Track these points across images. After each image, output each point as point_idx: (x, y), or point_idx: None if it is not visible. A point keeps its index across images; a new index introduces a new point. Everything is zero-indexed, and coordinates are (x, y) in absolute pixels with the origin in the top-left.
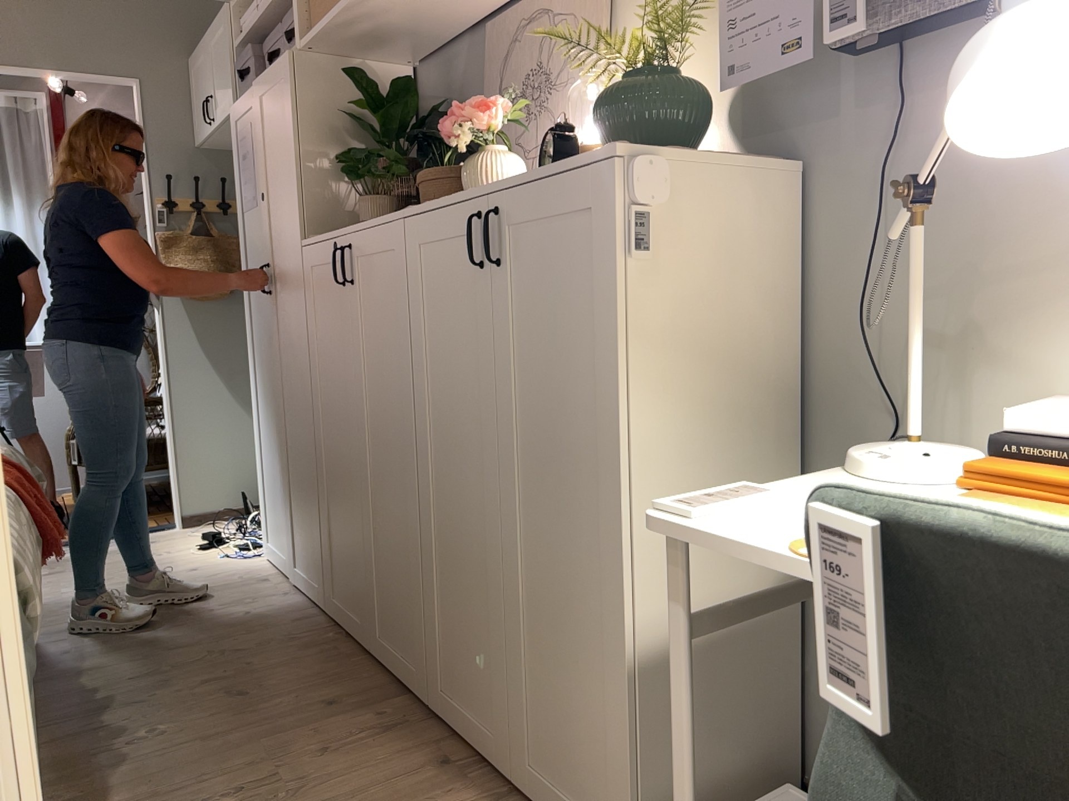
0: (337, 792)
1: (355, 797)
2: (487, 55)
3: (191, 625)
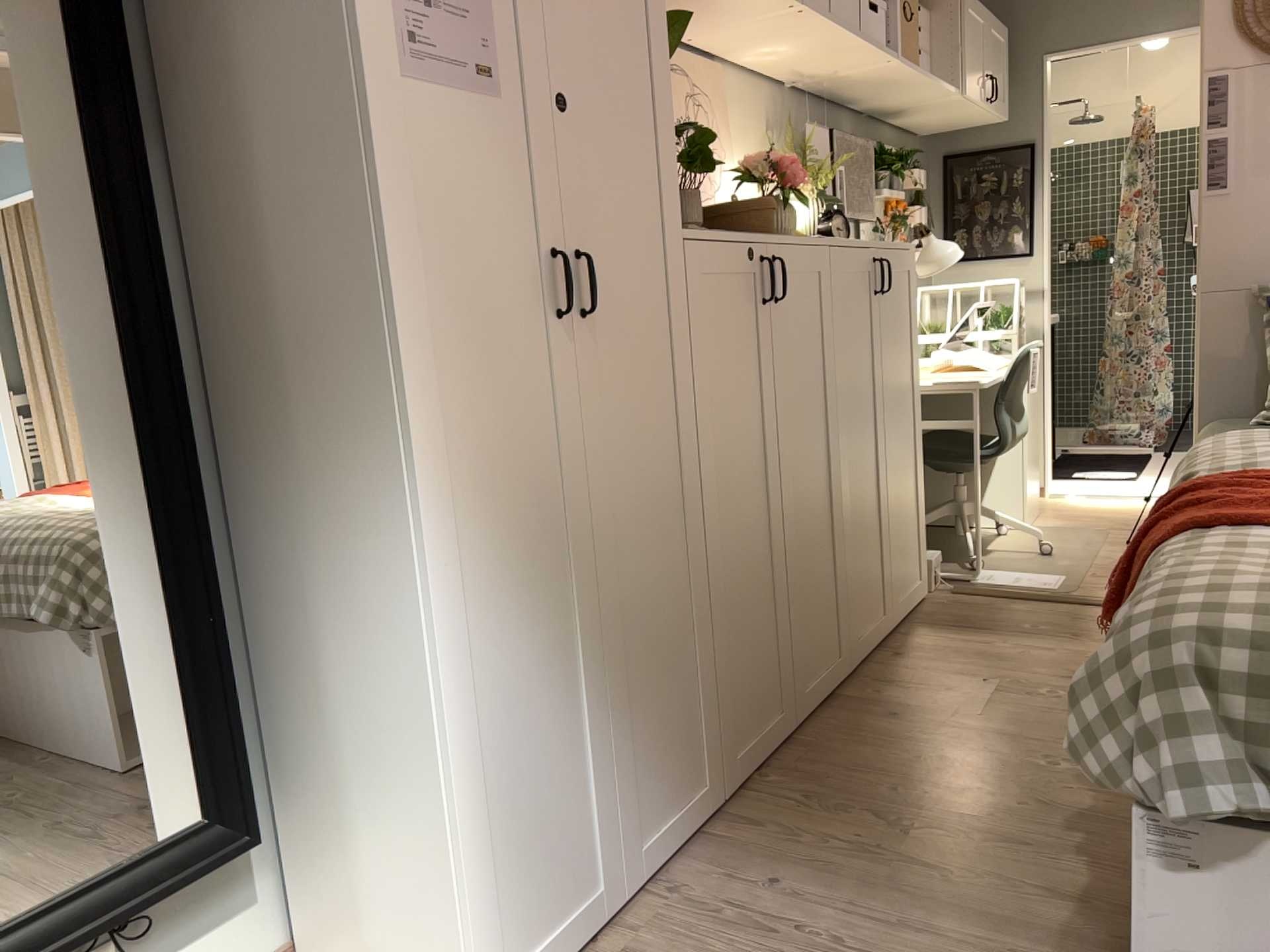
0: (972, 671)
1: (966, 664)
2: None
3: (861, 919)
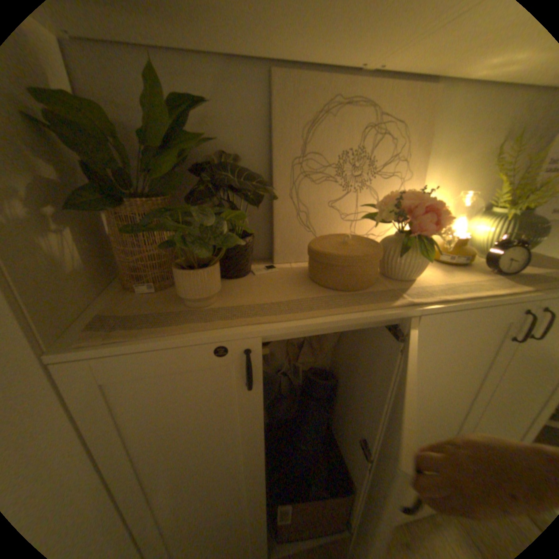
0: None
1: None
2: (278, 104)
3: None
